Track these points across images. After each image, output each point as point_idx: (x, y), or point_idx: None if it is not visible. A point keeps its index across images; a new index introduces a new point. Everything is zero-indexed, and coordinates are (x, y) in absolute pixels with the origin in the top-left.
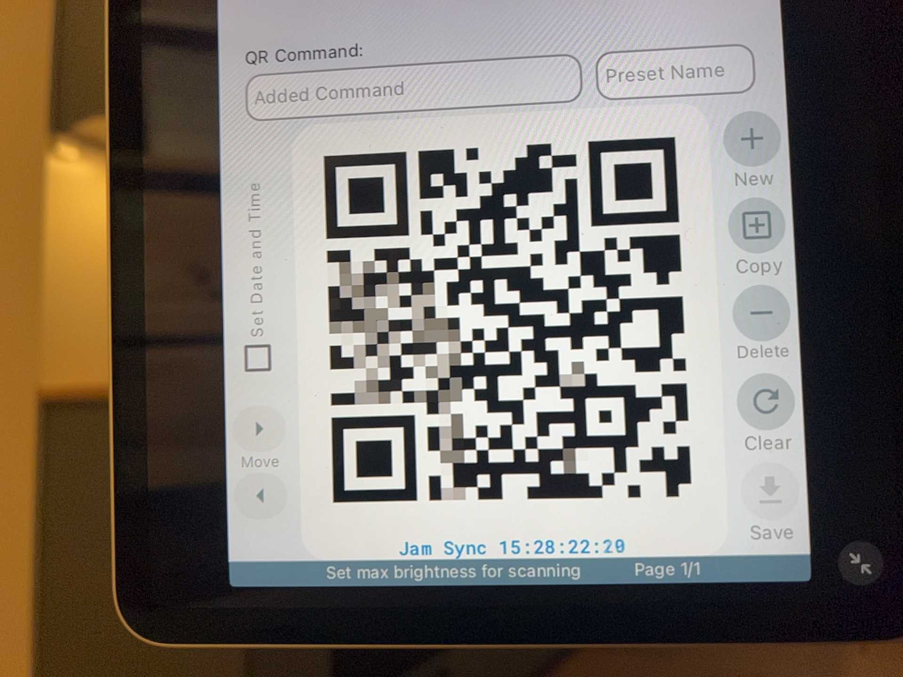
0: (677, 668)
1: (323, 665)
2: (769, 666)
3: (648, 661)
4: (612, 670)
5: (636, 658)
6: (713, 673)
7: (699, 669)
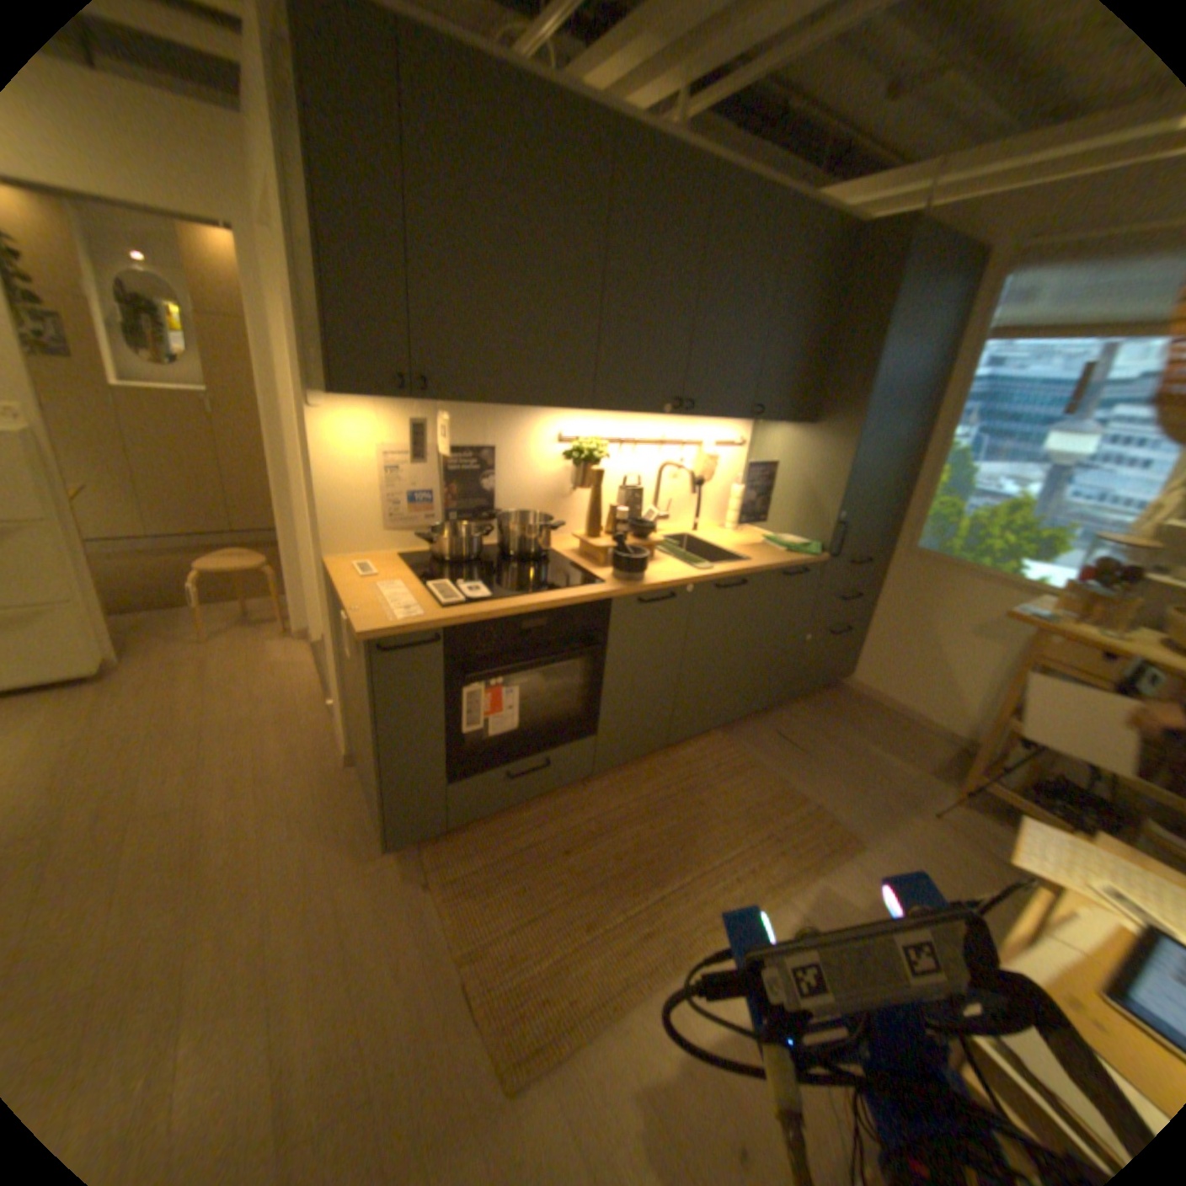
0: (765, 774)
1: (456, 752)
2: (840, 797)
3: (751, 760)
4: (719, 758)
5: (744, 753)
6: (788, 788)
7: (781, 780)
